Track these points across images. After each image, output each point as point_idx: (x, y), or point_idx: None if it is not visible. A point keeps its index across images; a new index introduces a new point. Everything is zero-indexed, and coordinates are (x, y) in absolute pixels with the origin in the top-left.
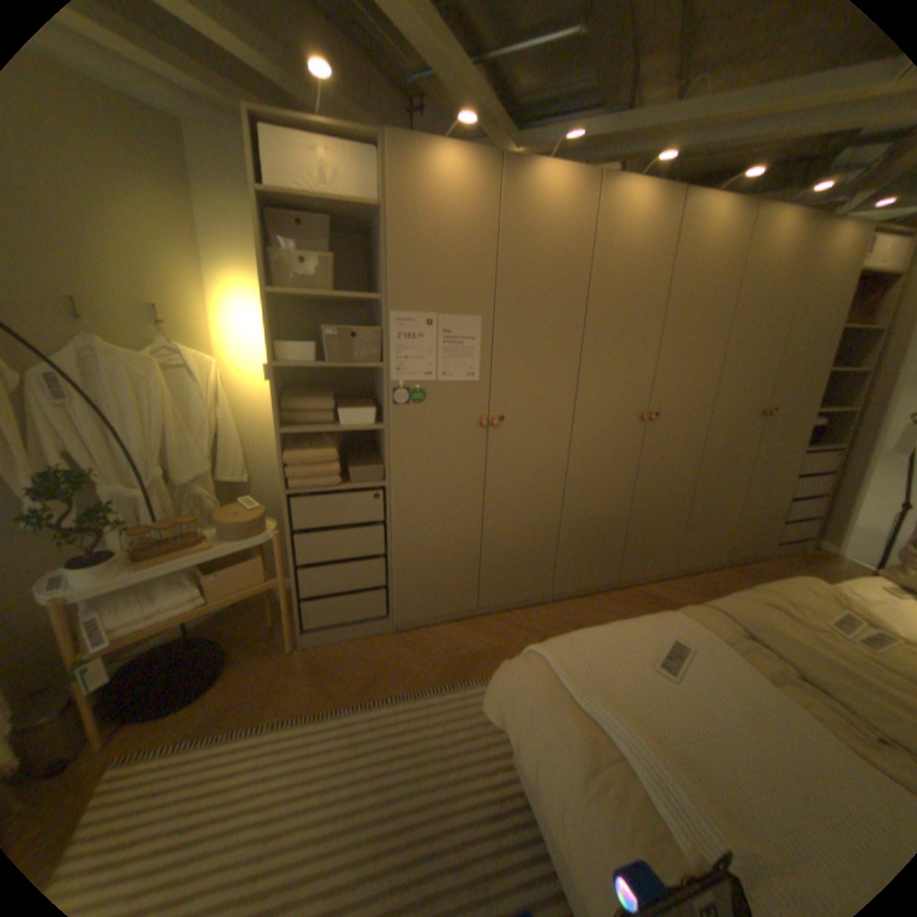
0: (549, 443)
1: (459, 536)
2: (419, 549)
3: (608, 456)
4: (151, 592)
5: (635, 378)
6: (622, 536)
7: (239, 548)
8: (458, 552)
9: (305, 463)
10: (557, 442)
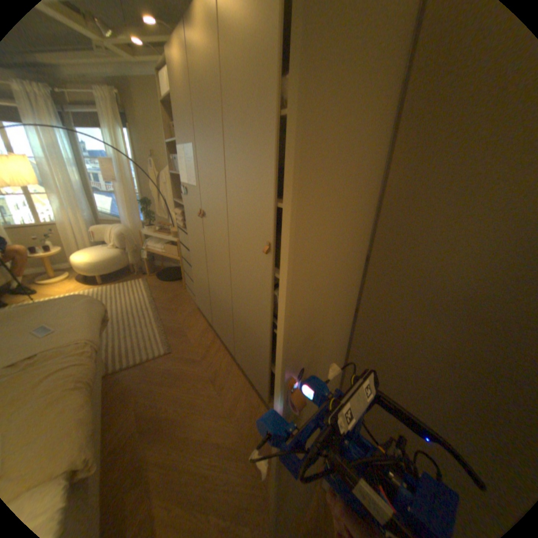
0: (220, 241)
1: (202, 277)
2: (195, 274)
3: (248, 274)
4: (161, 243)
5: (256, 198)
6: (265, 365)
7: (169, 240)
8: (203, 287)
9: (176, 215)
10: (222, 243)
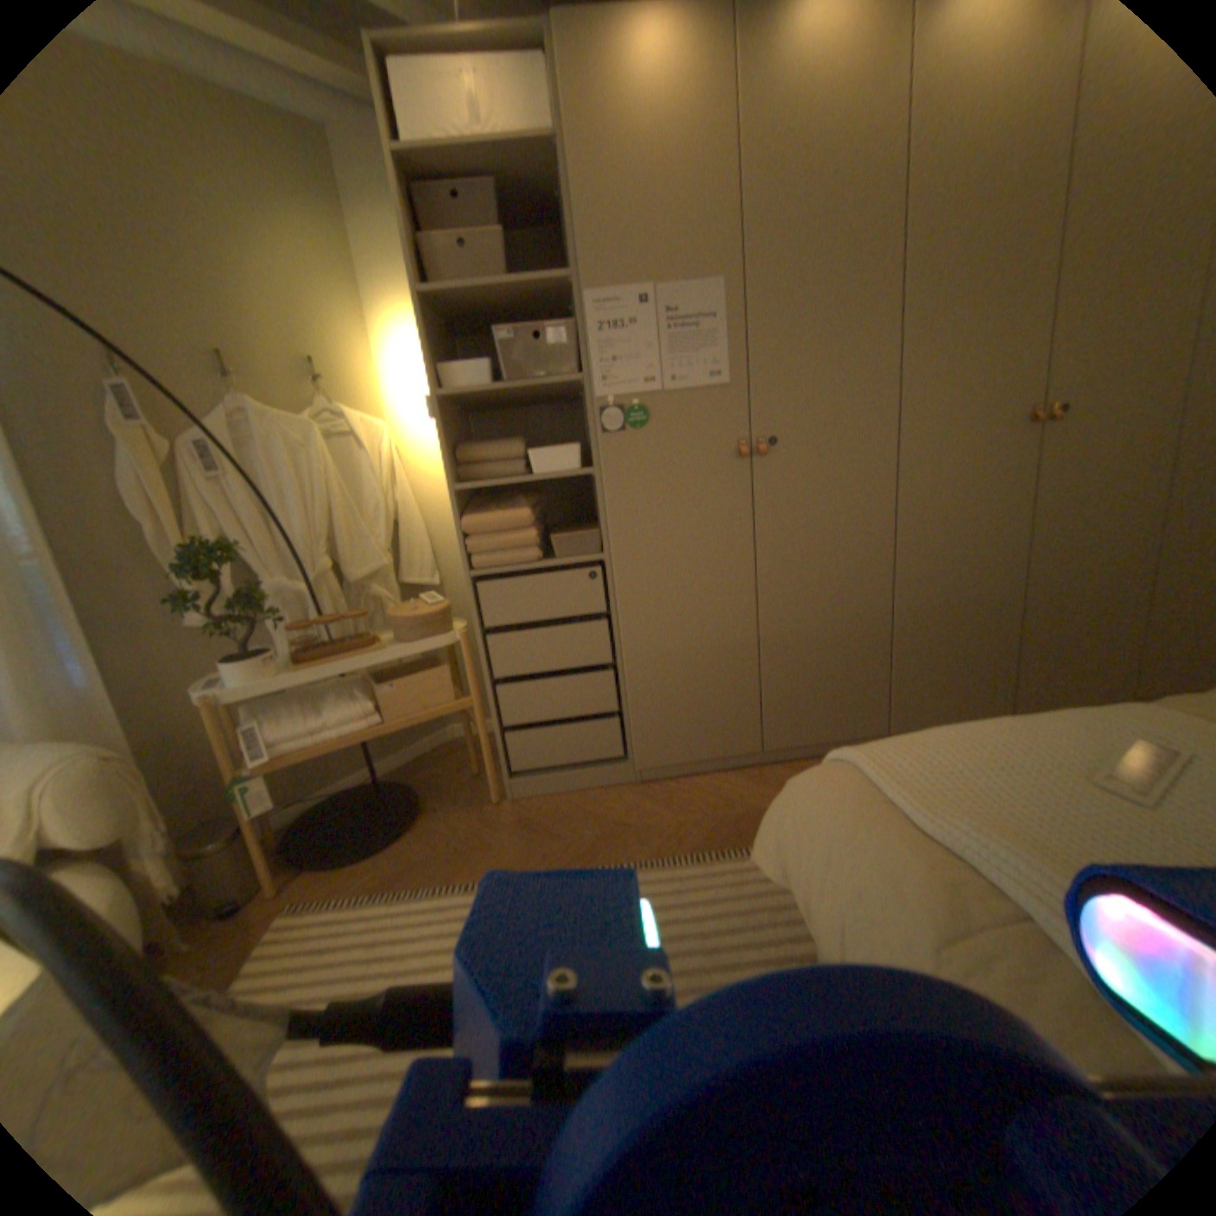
0: (858, 472)
1: (720, 631)
2: (660, 652)
3: (971, 488)
4: (317, 702)
5: (1011, 342)
6: (1012, 632)
7: (415, 646)
8: (721, 657)
9: (489, 527)
10: (872, 470)
